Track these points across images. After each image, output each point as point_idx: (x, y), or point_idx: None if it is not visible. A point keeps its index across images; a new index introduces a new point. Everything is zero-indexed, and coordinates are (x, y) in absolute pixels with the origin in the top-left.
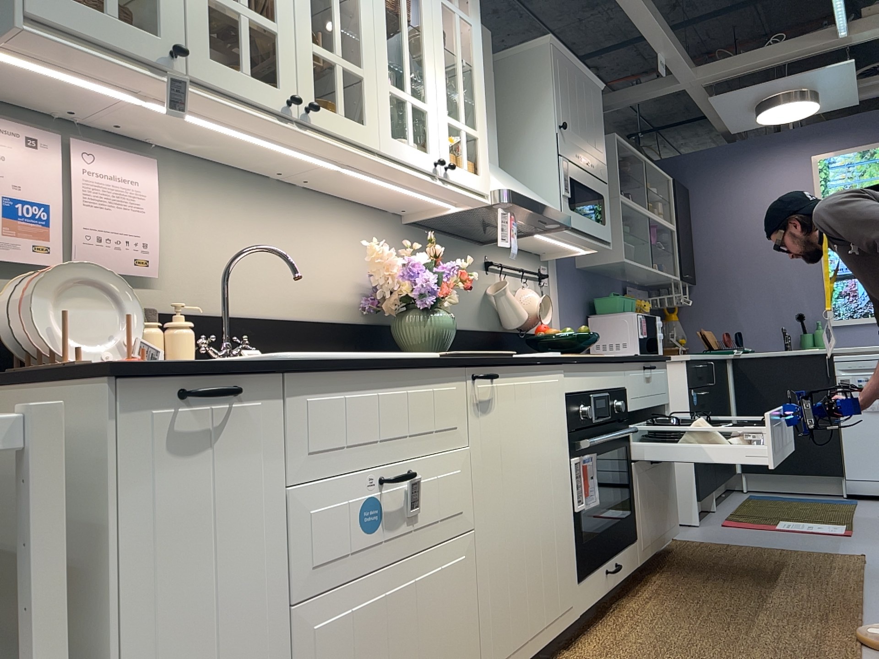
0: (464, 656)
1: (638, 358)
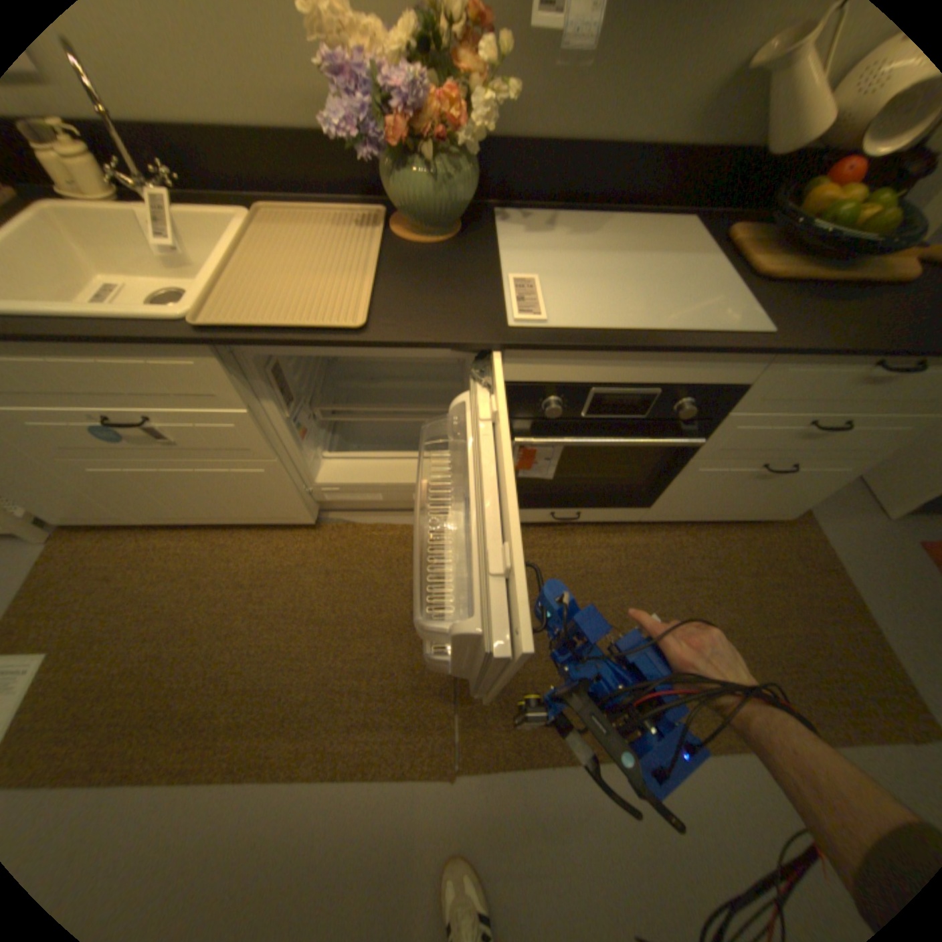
0: (284, 508)
1: (840, 351)
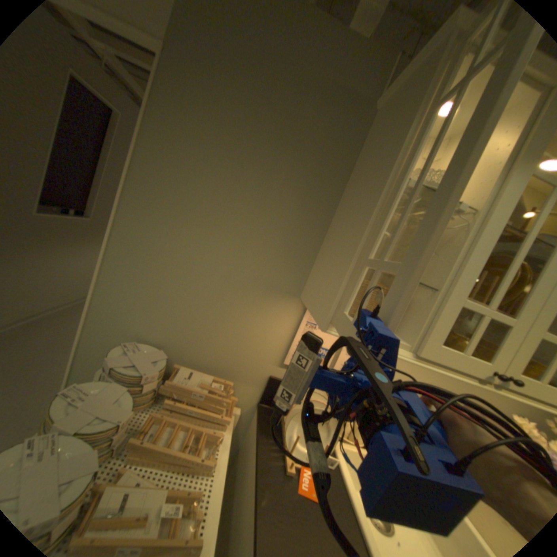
0: None
1: None
